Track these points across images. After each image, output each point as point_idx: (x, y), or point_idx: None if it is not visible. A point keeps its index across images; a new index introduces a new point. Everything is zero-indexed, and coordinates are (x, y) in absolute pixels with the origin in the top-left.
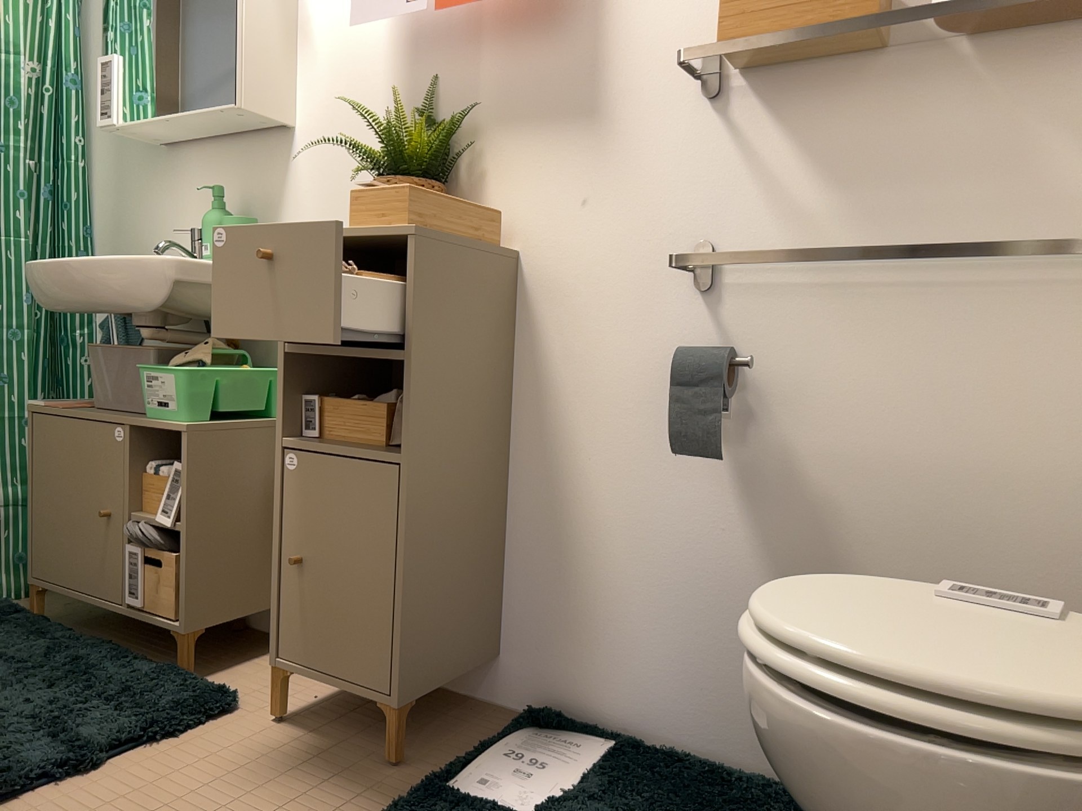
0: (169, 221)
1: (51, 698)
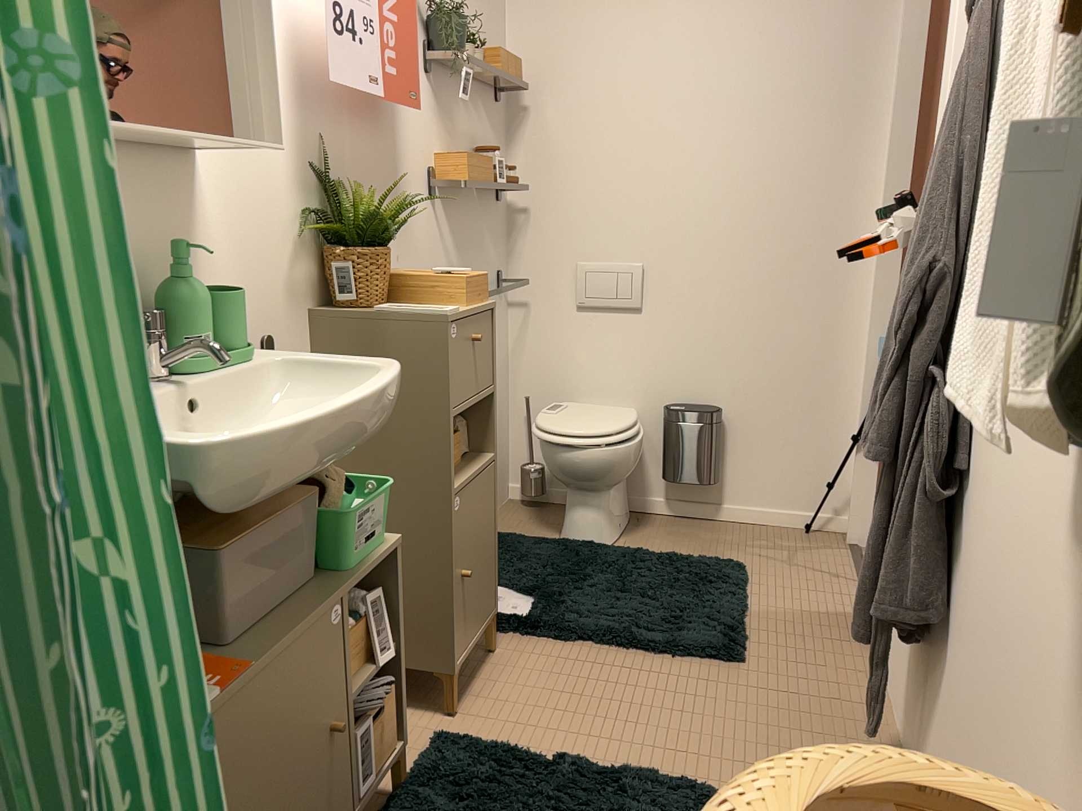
0: None
1: None
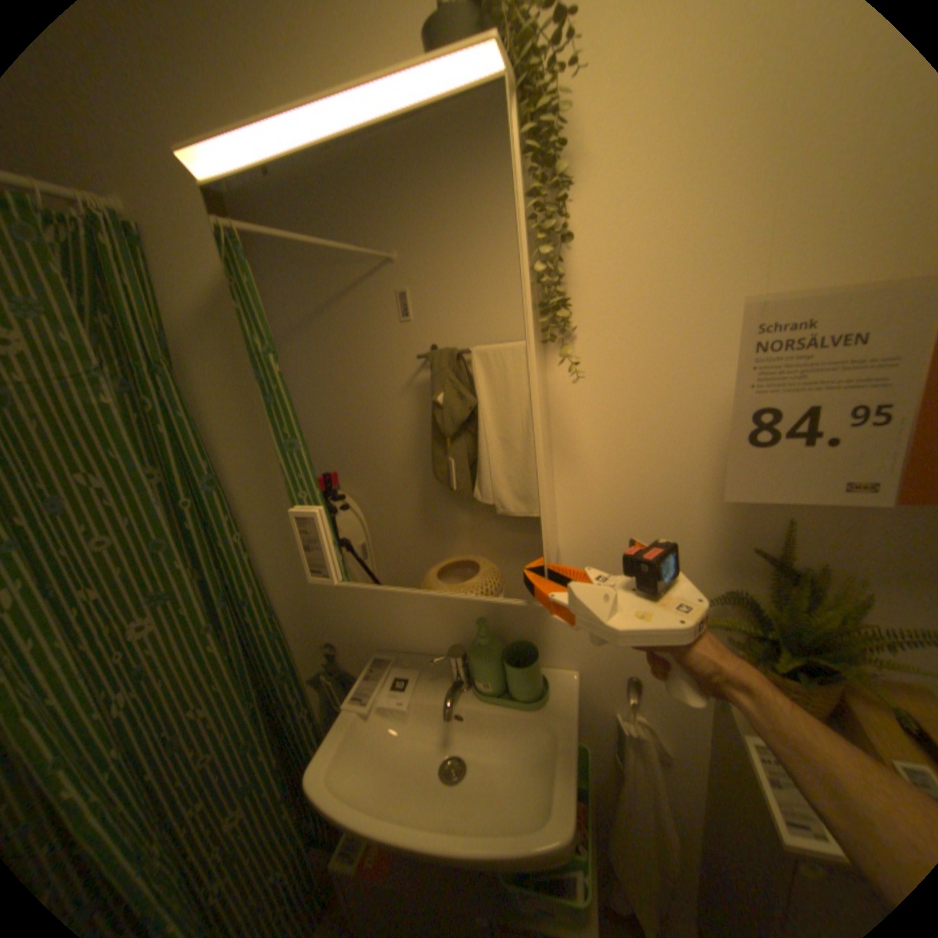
0: (377, 608)
1: None
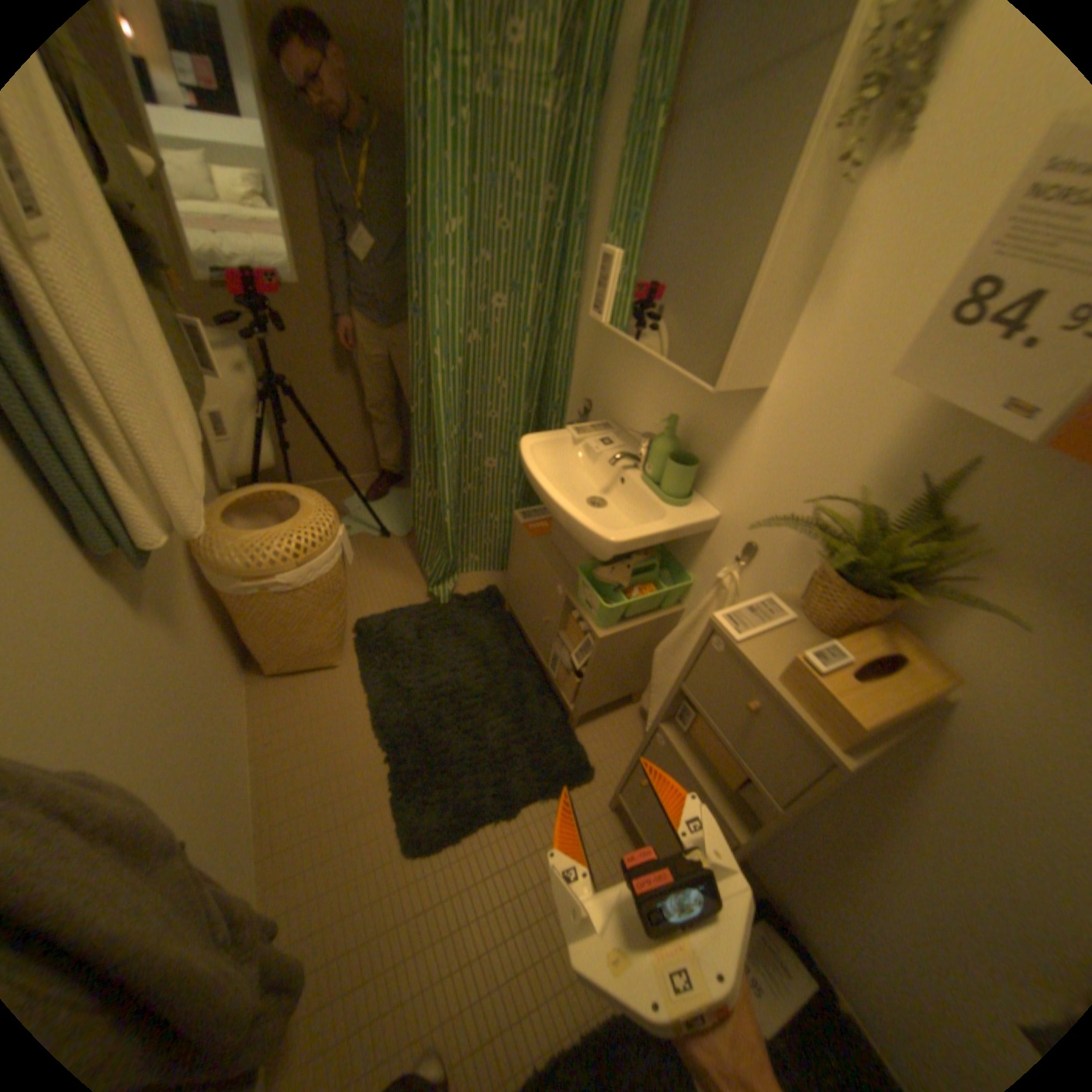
0: (629, 387)
1: (504, 732)
